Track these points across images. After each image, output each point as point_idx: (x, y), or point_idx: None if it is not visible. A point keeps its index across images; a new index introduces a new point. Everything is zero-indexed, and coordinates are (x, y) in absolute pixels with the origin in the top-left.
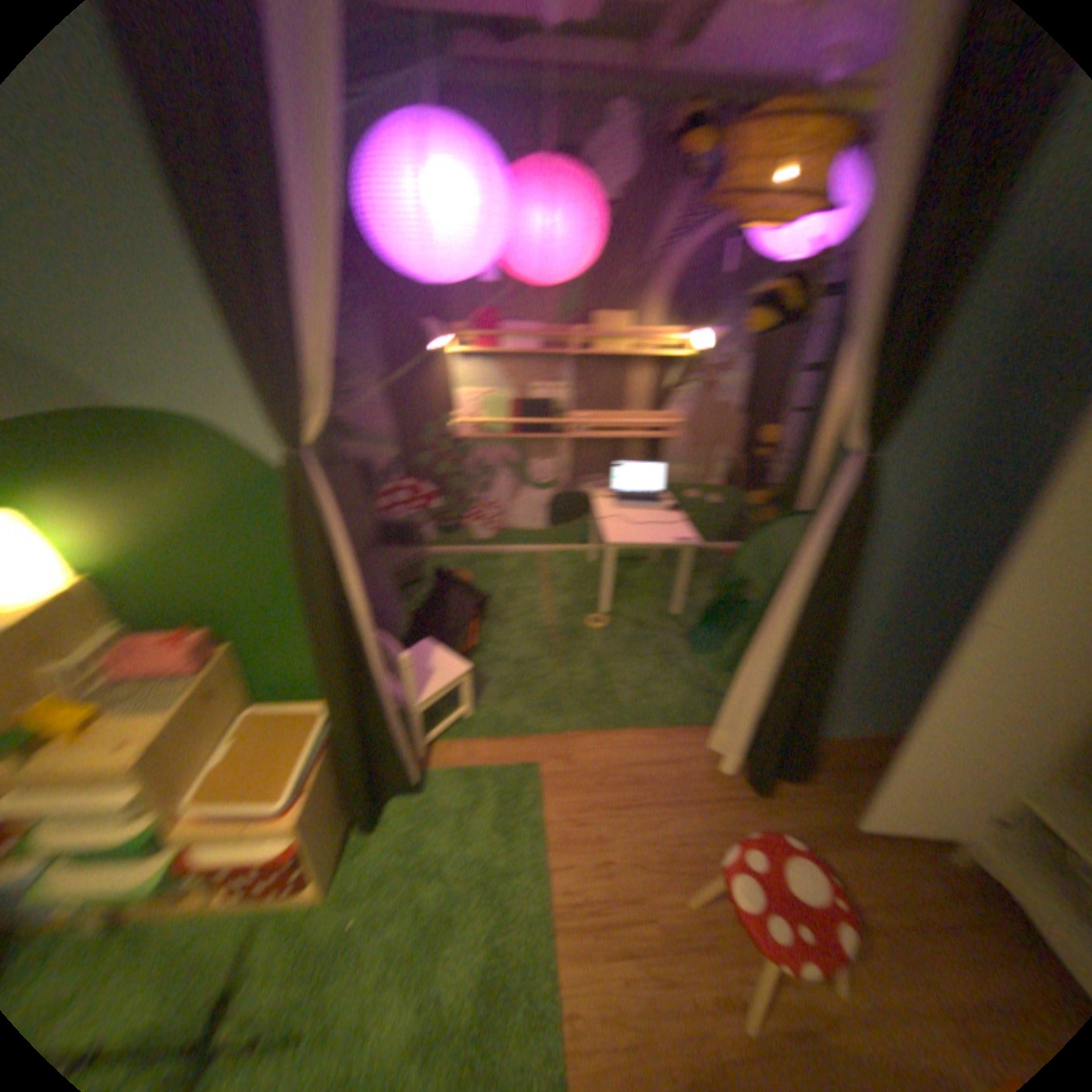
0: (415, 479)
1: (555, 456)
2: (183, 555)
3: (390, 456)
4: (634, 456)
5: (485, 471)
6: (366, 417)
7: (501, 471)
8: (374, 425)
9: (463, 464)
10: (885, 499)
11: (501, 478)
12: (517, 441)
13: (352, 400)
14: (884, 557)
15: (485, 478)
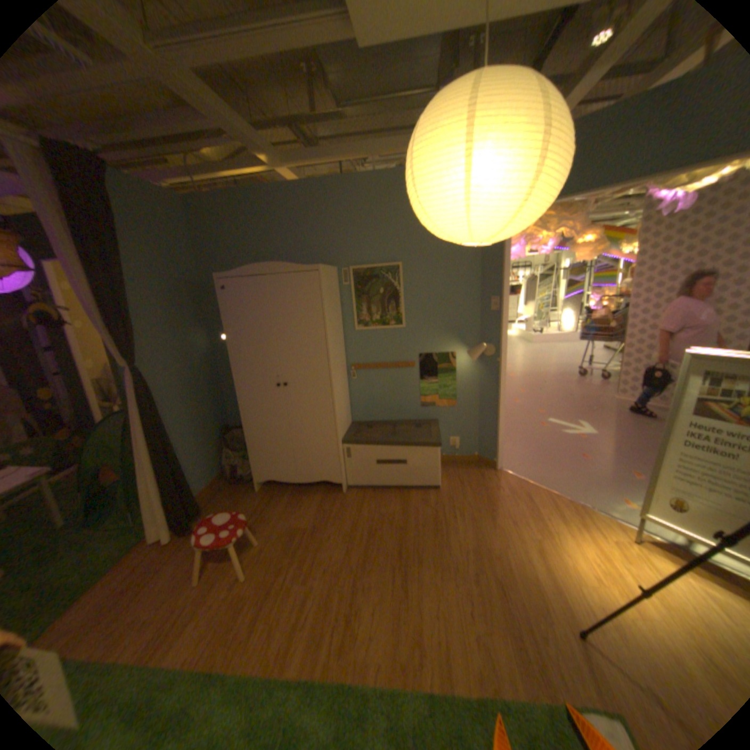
0: None
1: None
2: None
3: None
4: None
5: None
6: None
7: None
8: None
9: None
10: (146, 384)
11: None
12: None
13: None
14: (160, 407)
15: None
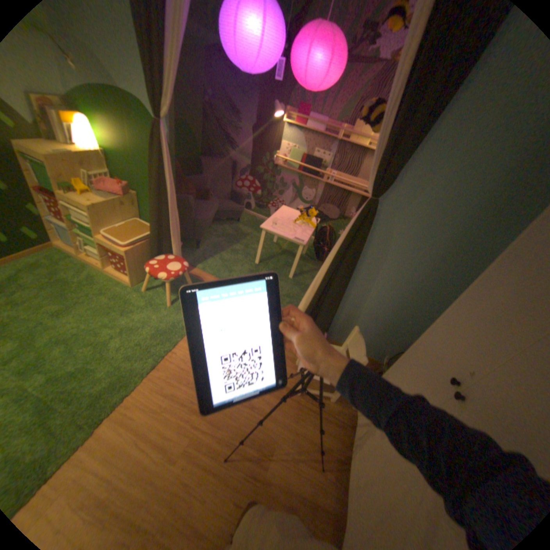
0: (252, 178)
1: (314, 189)
2: (127, 153)
3: (245, 164)
4: (351, 203)
5: (281, 185)
6: (241, 143)
7: (288, 188)
8: (243, 147)
9: (273, 178)
10: (389, 232)
11: (287, 191)
12: (299, 176)
13: (238, 133)
14: (384, 263)
15: (281, 189)
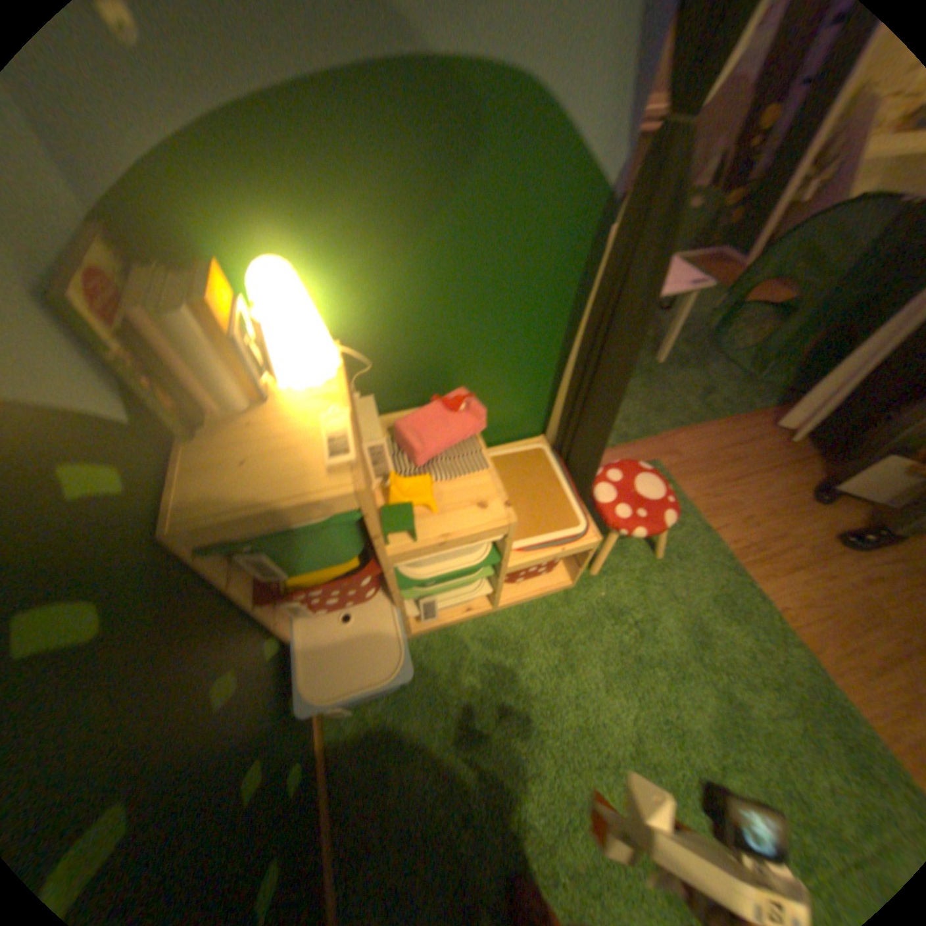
0: None
1: None
2: (440, 300)
3: None
4: None
5: None
6: None
7: None
8: None
9: None
10: None
11: None
12: None
13: None
14: None
15: None
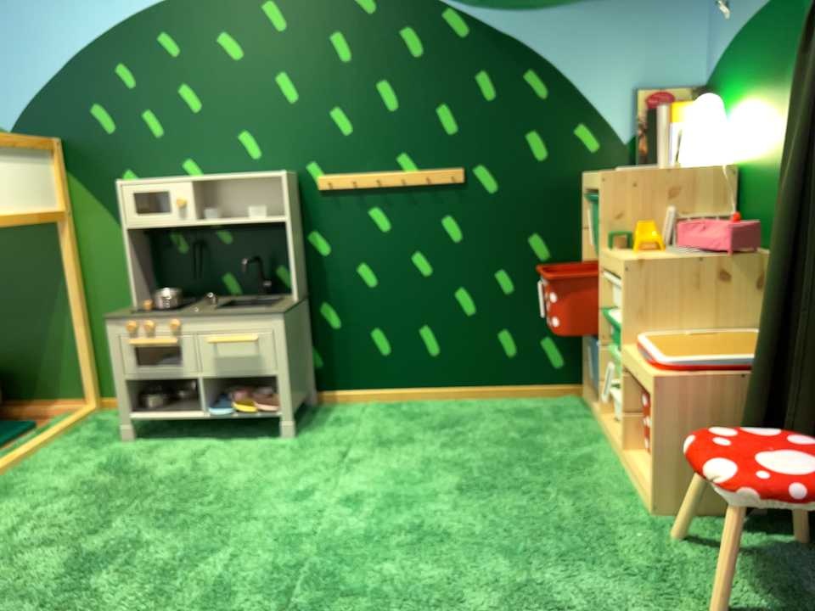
0: None
1: None
2: (783, 142)
3: None
4: None
5: None
6: None
7: None
8: None
9: None
10: None
11: None
12: None
13: None
14: None
15: None
